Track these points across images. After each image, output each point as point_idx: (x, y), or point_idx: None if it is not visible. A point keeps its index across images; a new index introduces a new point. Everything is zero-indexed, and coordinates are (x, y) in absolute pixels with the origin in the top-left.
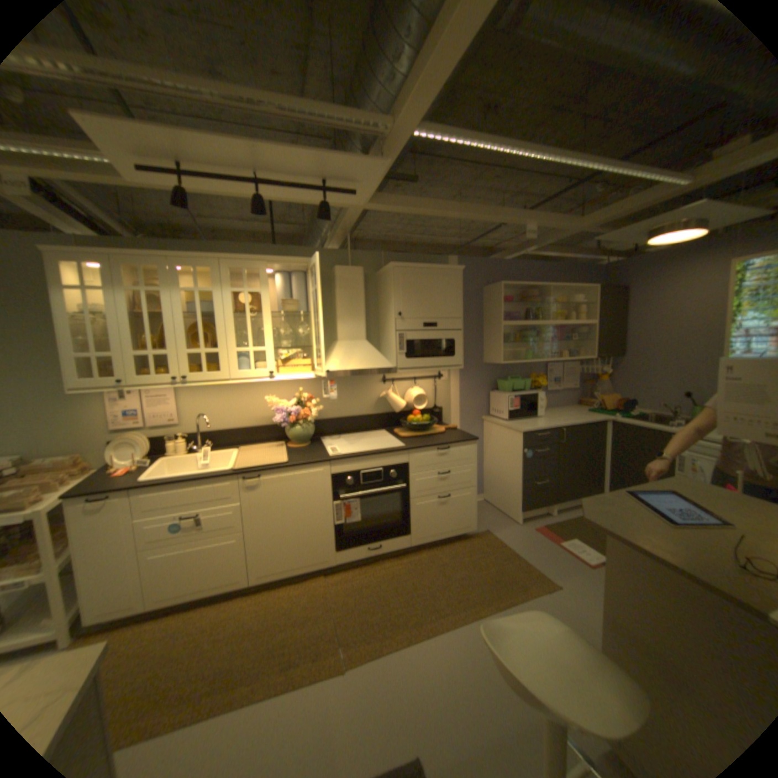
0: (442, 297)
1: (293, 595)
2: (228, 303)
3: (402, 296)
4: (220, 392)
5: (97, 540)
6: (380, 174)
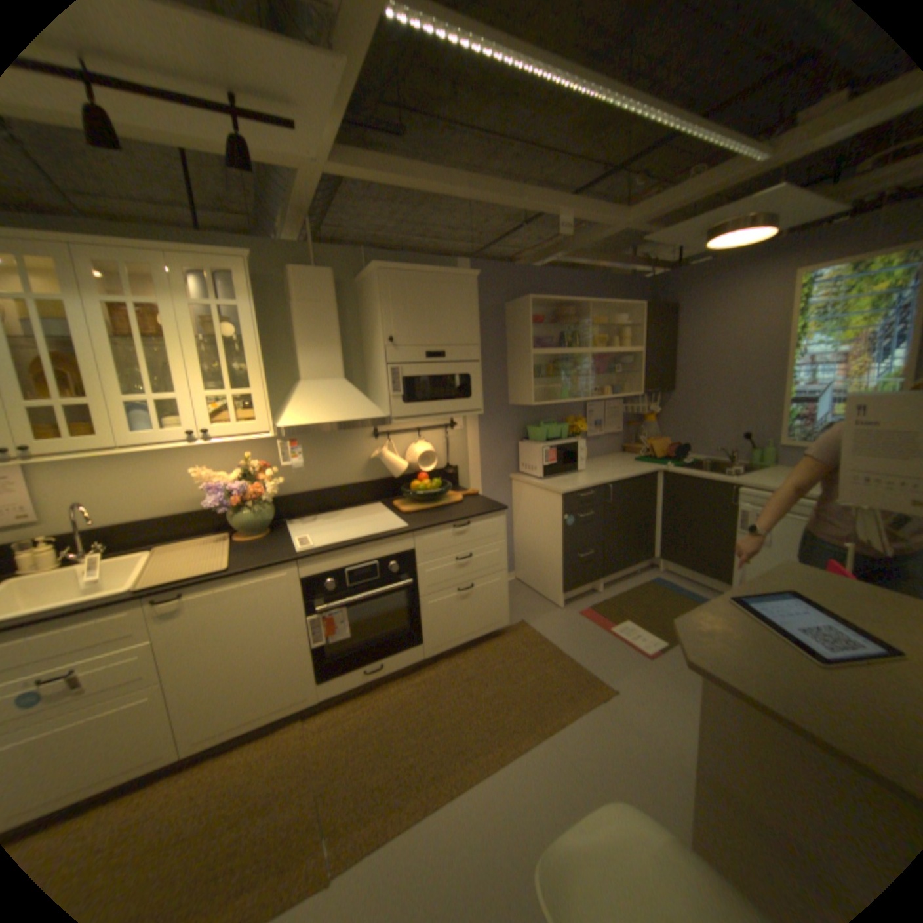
0: (450, 315)
1: (253, 759)
2: (103, 322)
3: (393, 313)
4: (112, 466)
5: None
6: (334, 91)
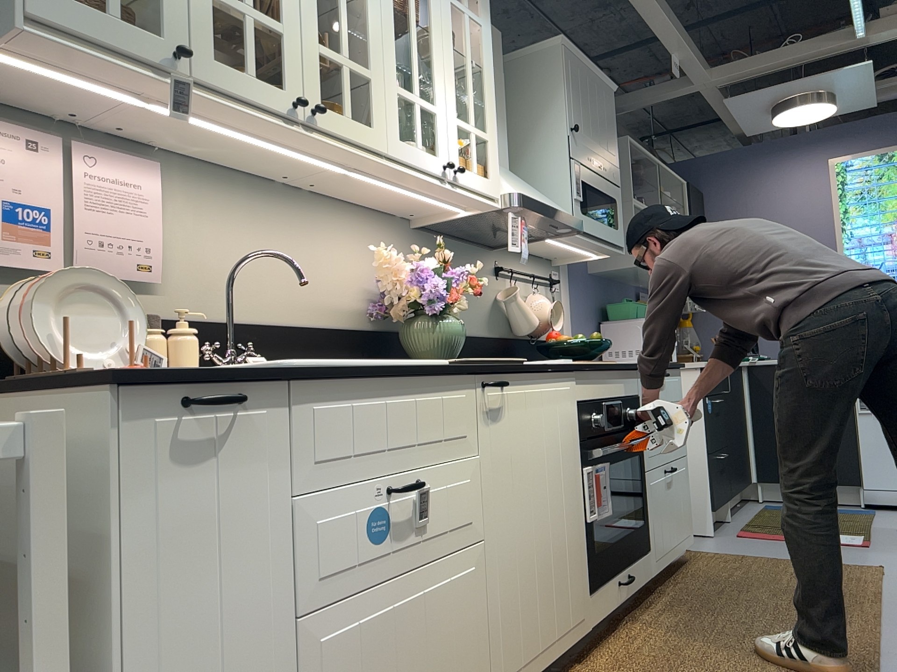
0: (604, 124)
1: None
2: None
3: (573, 100)
4: (255, 218)
5: (197, 569)
6: None
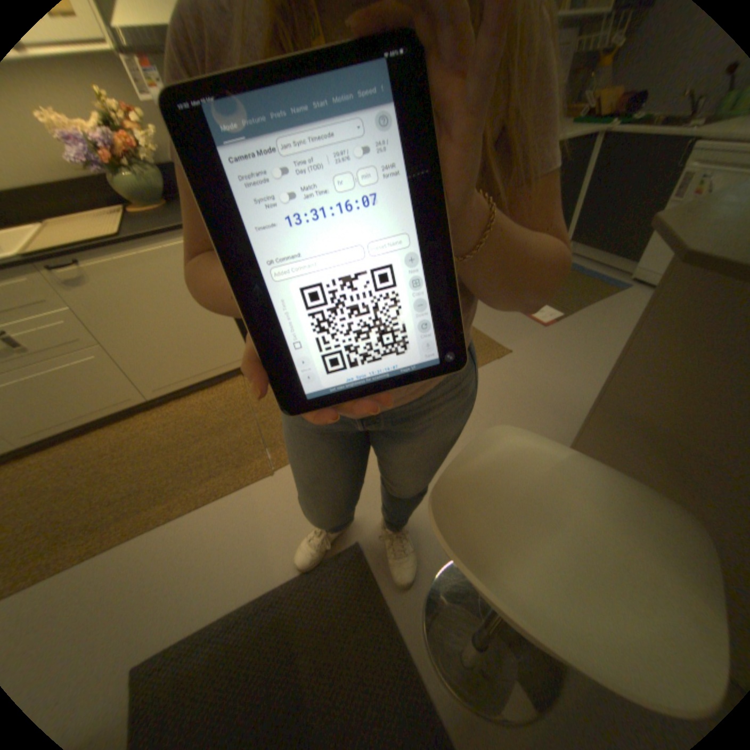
0: None
1: (207, 400)
2: None
3: None
4: None
5: None
6: None
